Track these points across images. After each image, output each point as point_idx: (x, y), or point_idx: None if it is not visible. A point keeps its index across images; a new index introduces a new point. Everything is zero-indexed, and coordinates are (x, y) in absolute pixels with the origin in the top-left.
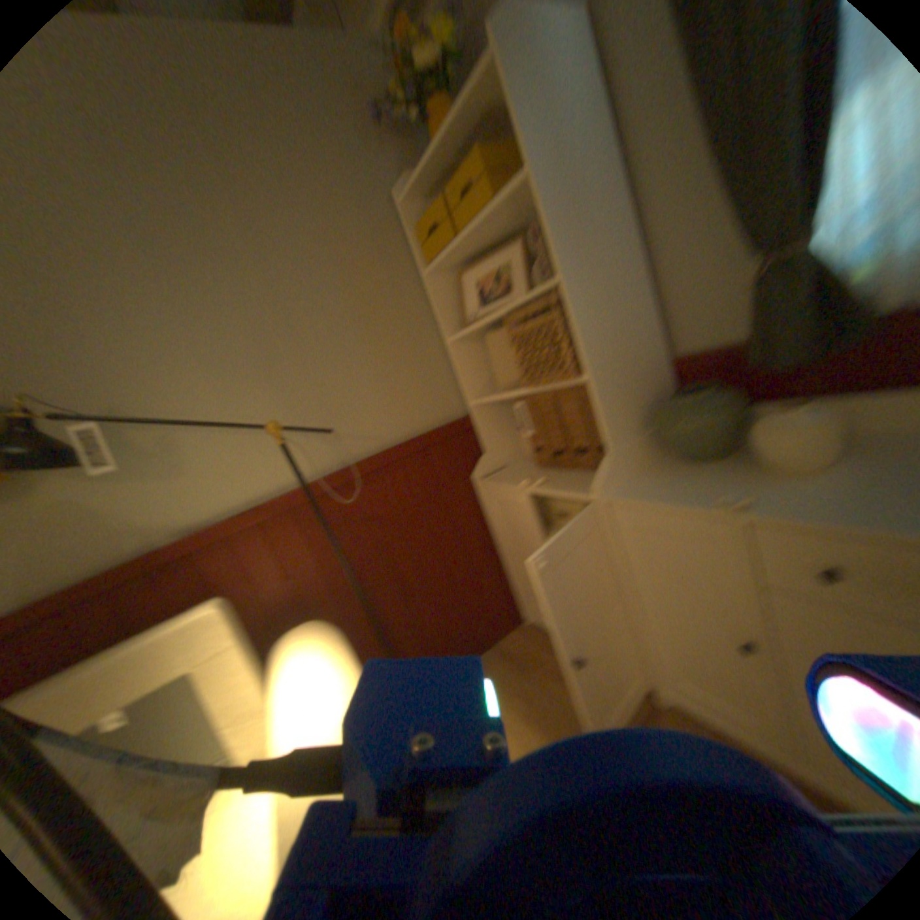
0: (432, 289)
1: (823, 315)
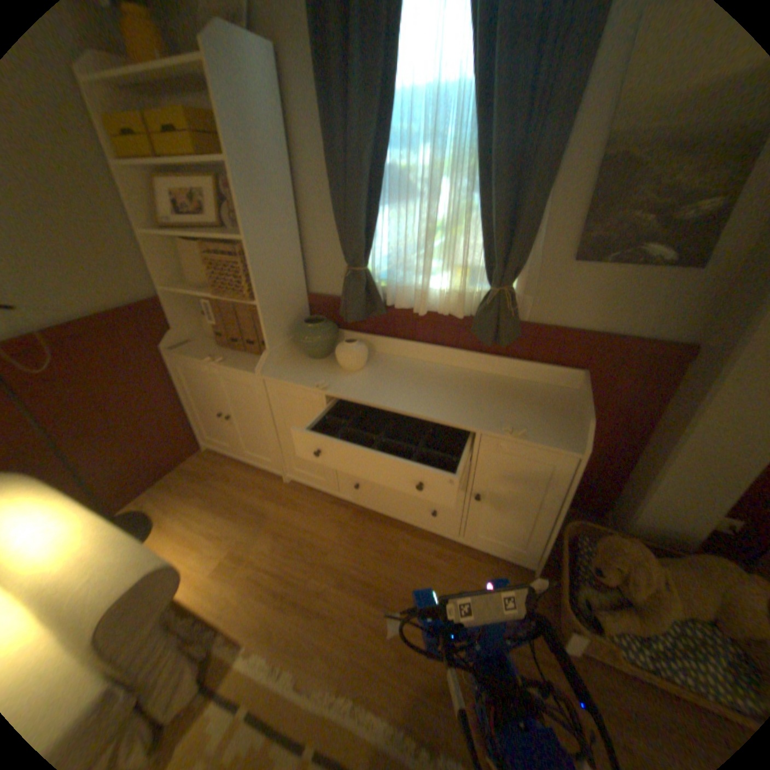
0: (123, 181)
1: (367, 302)
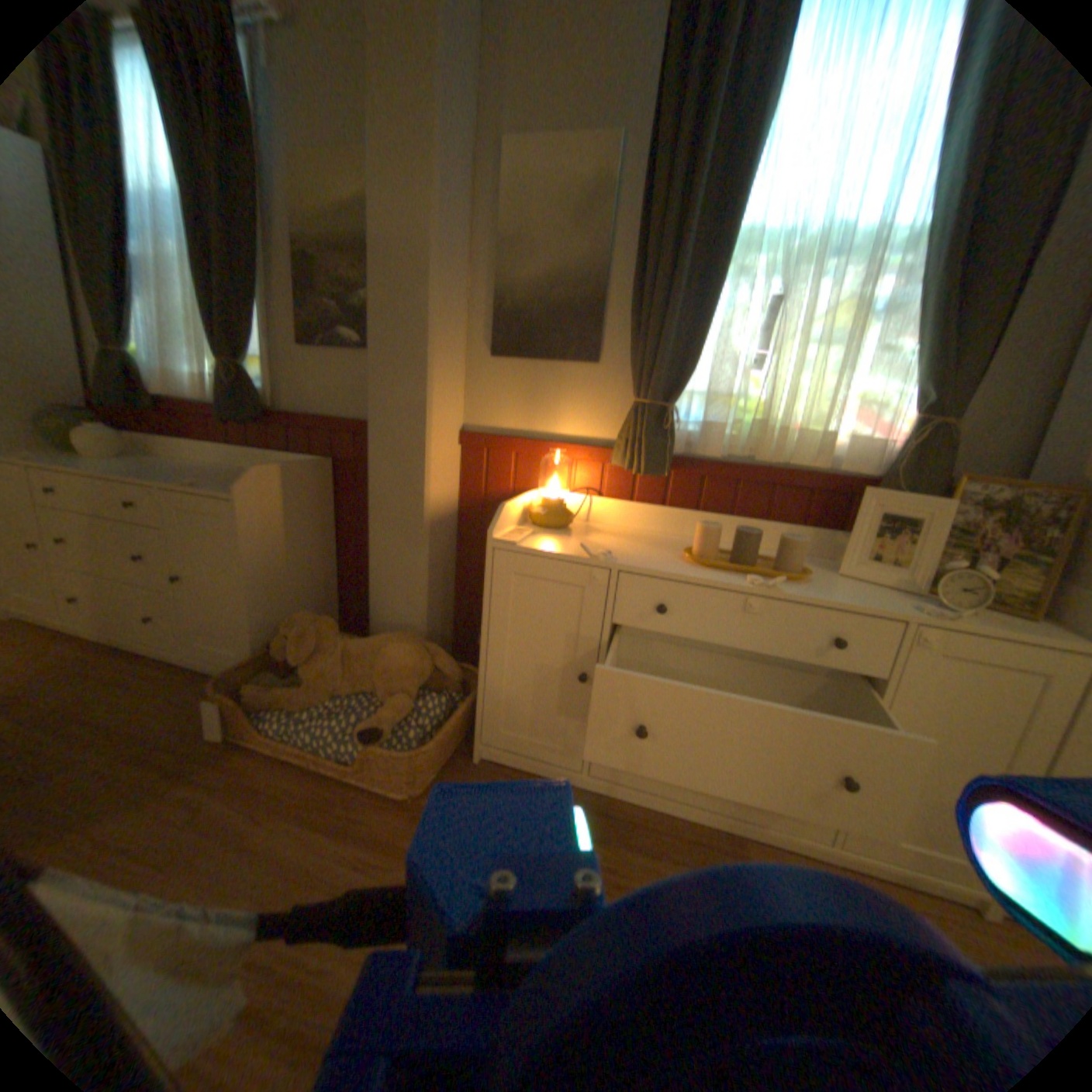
0: None
1: (121, 387)
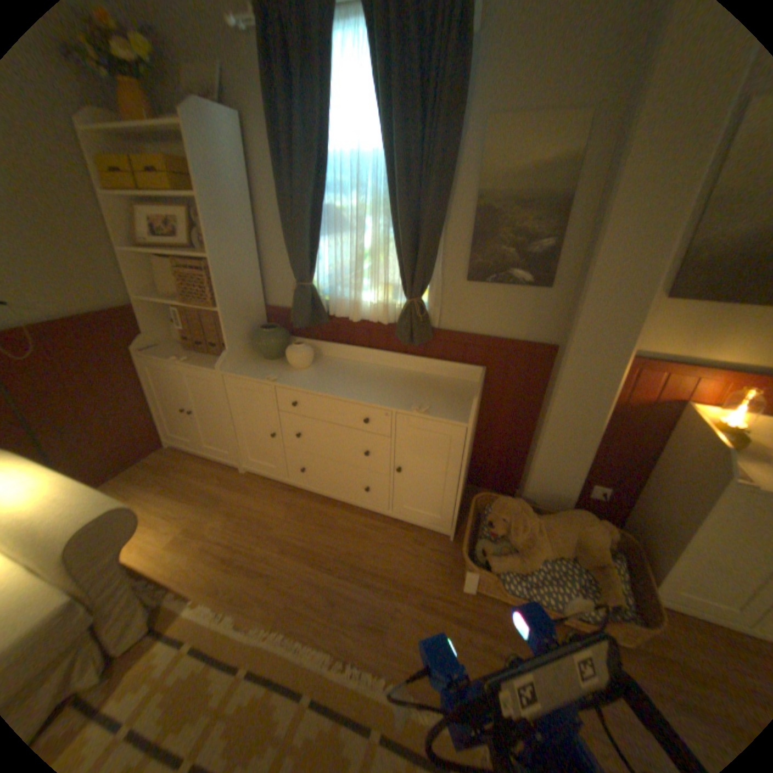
0: (108, 208)
1: (312, 312)
